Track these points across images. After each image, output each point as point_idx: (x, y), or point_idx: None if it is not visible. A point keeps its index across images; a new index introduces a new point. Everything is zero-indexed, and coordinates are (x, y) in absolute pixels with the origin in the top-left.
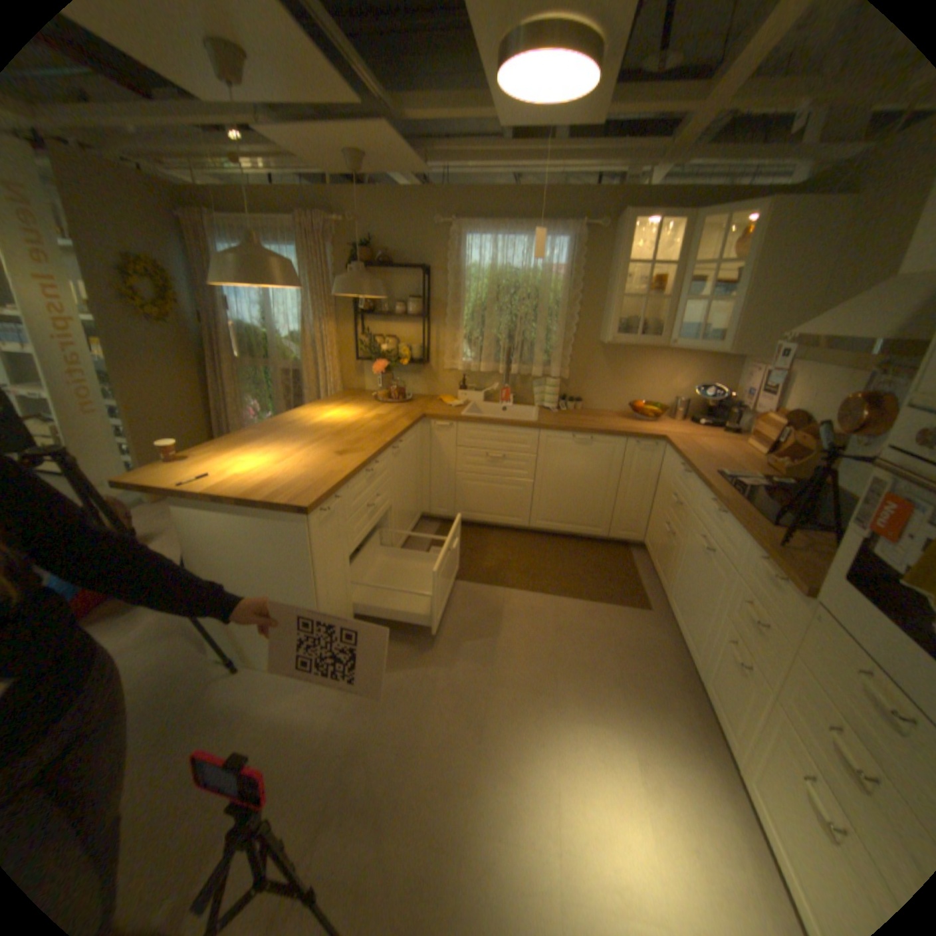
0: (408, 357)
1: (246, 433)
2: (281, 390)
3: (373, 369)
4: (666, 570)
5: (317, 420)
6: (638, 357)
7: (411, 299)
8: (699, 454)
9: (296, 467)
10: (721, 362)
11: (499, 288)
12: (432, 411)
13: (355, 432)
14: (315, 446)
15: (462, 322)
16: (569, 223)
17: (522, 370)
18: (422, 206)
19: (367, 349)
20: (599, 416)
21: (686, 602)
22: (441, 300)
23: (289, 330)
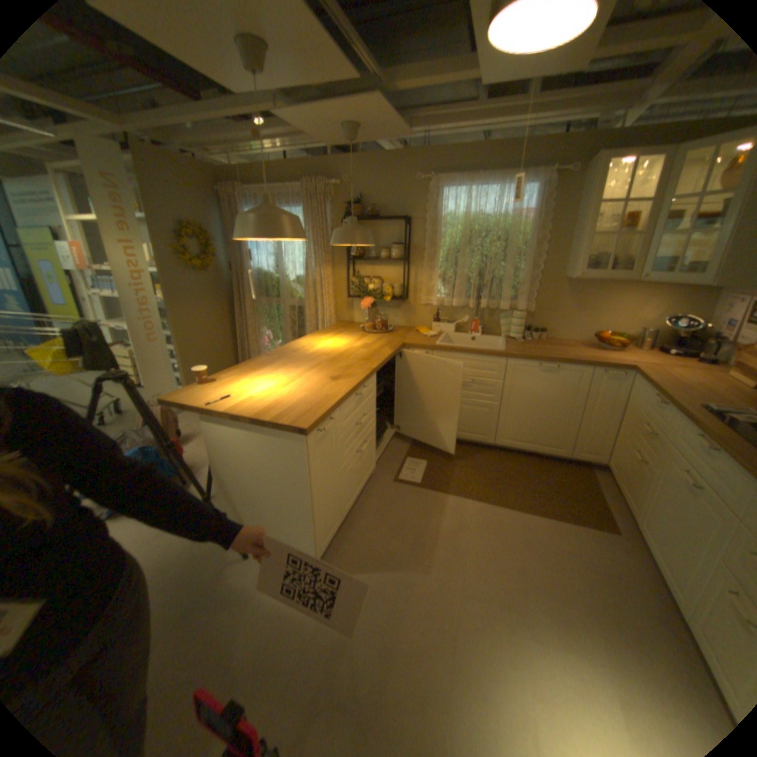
0: (390, 294)
1: (260, 360)
2: (288, 322)
3: (361, 304)
4: (637, 497)
5: (315, 348)
6: (605, 290)
7: (394, 245)
8: (677, 385)
9: (298, 390)
10: (694, 293)
11: (471, 232)
12: (409, 340)
13: (346, 359)
14: (313, 372)
15: (438, 263)
16: (540, 170)
17: (490, 304)
18: (405, 166)
19: (356, 288)
20: (564, 346)
21: (664, 534)
22: (419, 245)
23: (296, 274)
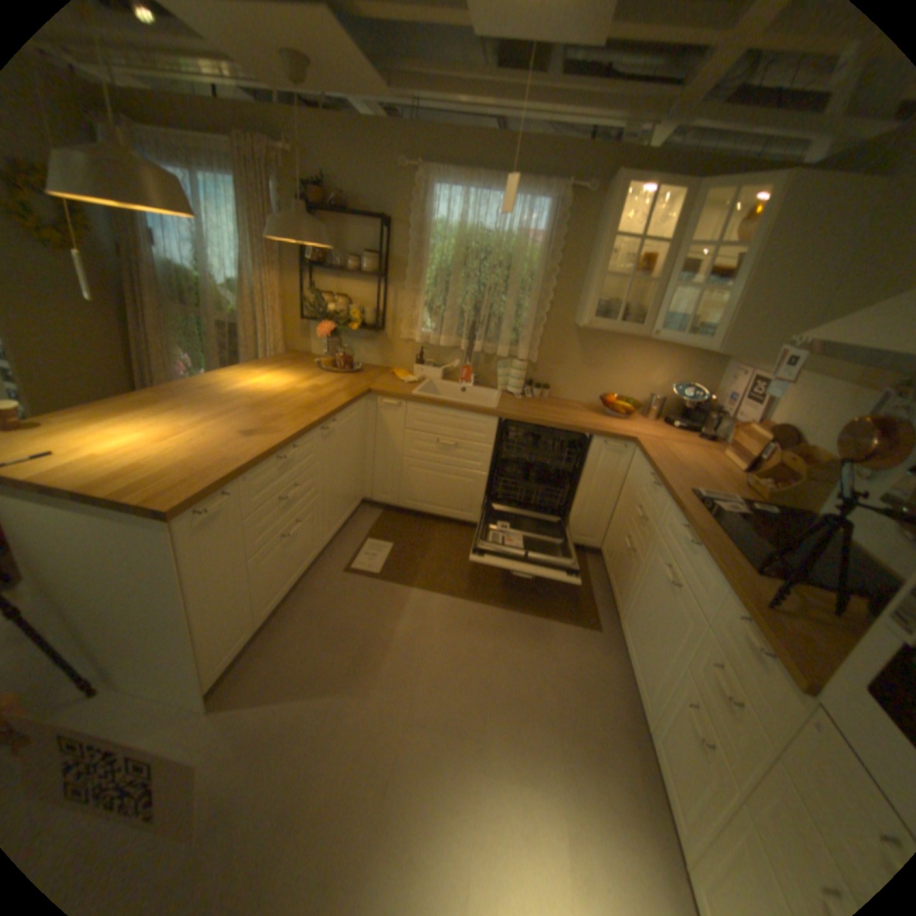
0: (359, 321)
1: (140, 397)
2: (215, 345)
3: (318, 331)
4: (622, 589)
5: (238, 385)
6: (615, 346)
7: (367, 254)
8: (673, 465)
9: (181, 448)
10: (703, 360)
11: (468, 251)
12: (380, 386)
13: (278, 405)
14: (219, 421)
15: (424, 286)
16: (553, 182)
17: (486, 348)
18: (385, 143)
19: (314, 307)
20: (566, 408)
21: (641, 634)
22: (402, 258)
23: (227, 275)
